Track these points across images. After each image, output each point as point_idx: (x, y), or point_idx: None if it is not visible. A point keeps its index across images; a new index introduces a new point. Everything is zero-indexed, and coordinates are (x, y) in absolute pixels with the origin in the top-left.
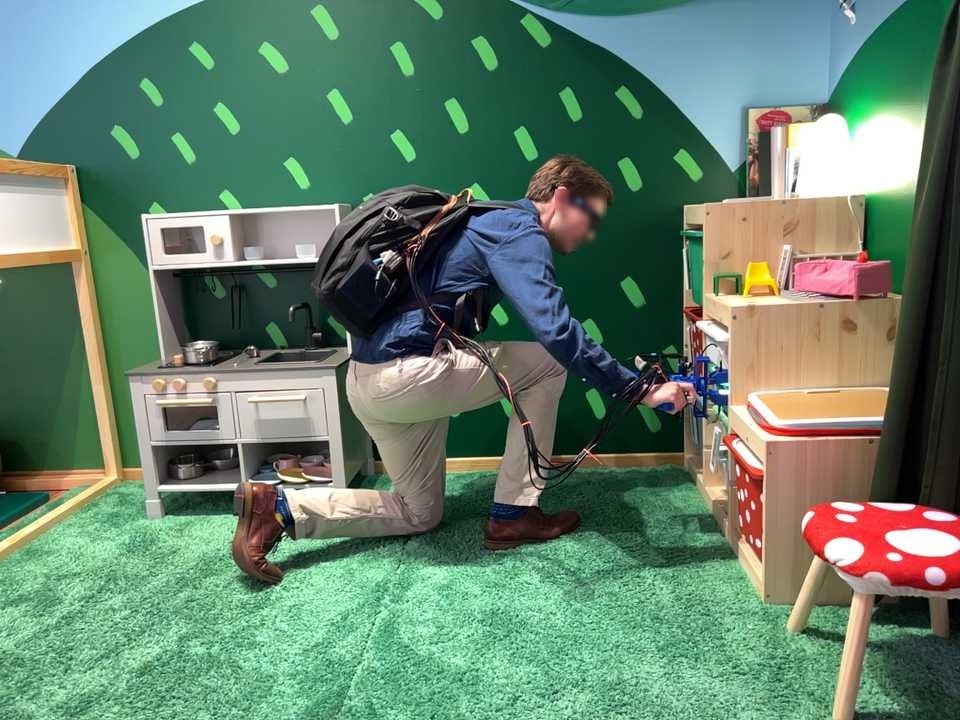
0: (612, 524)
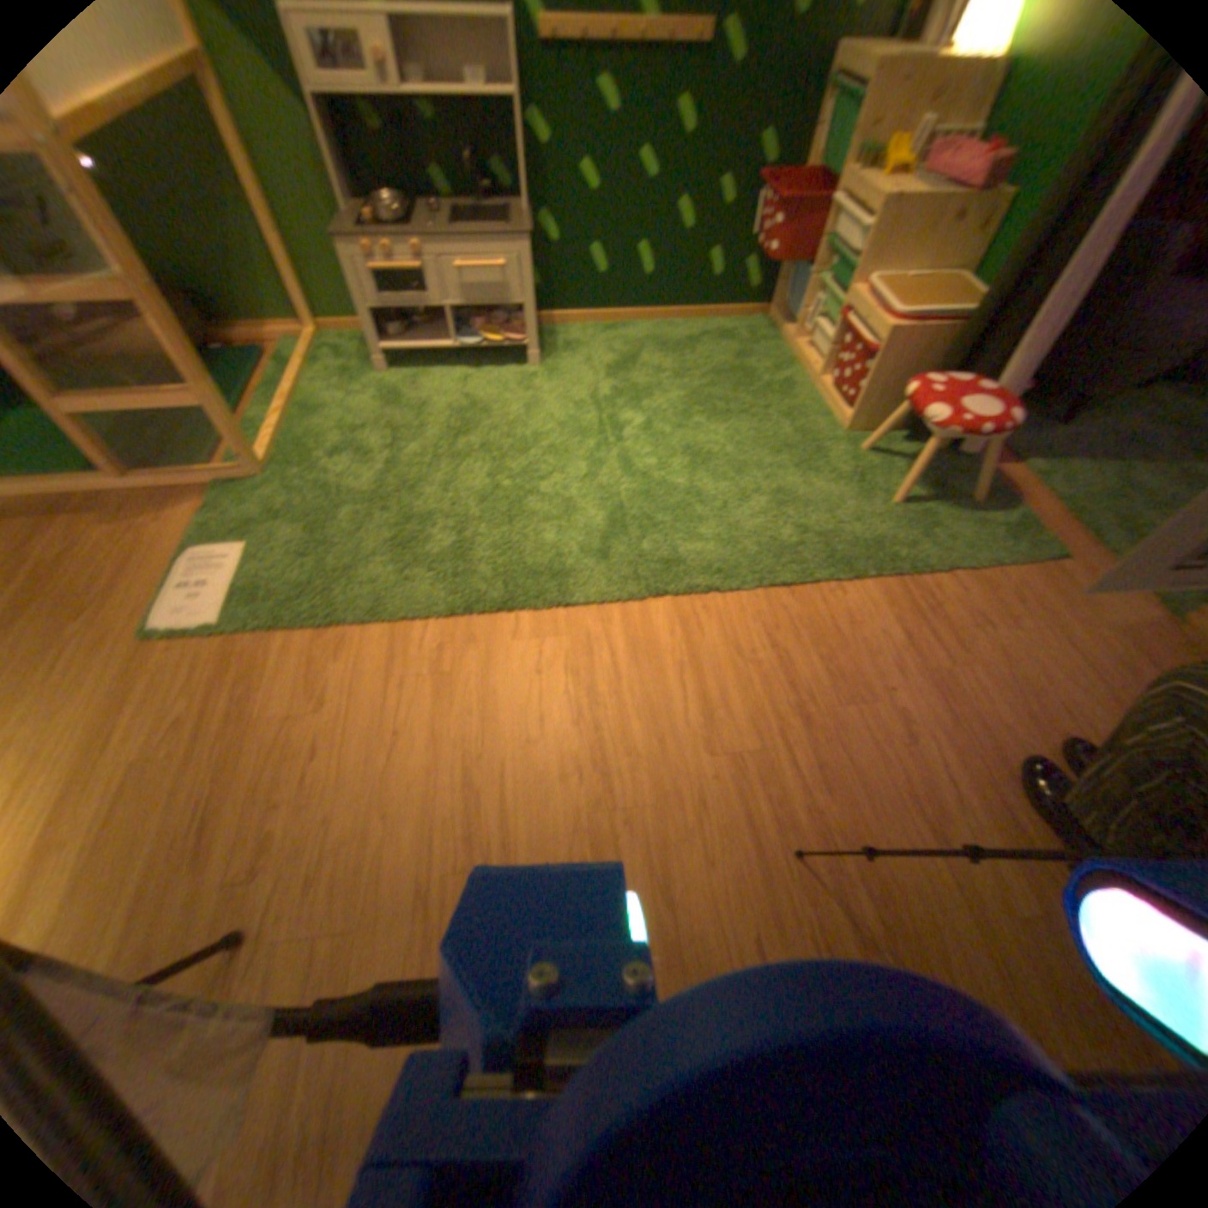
0: (730, 370)
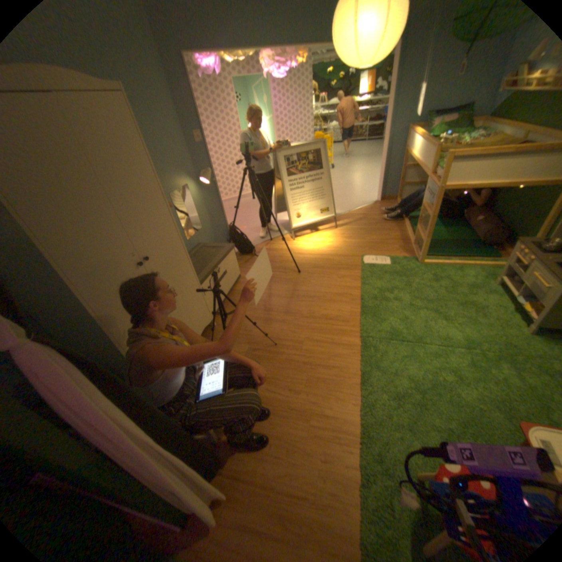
0: None
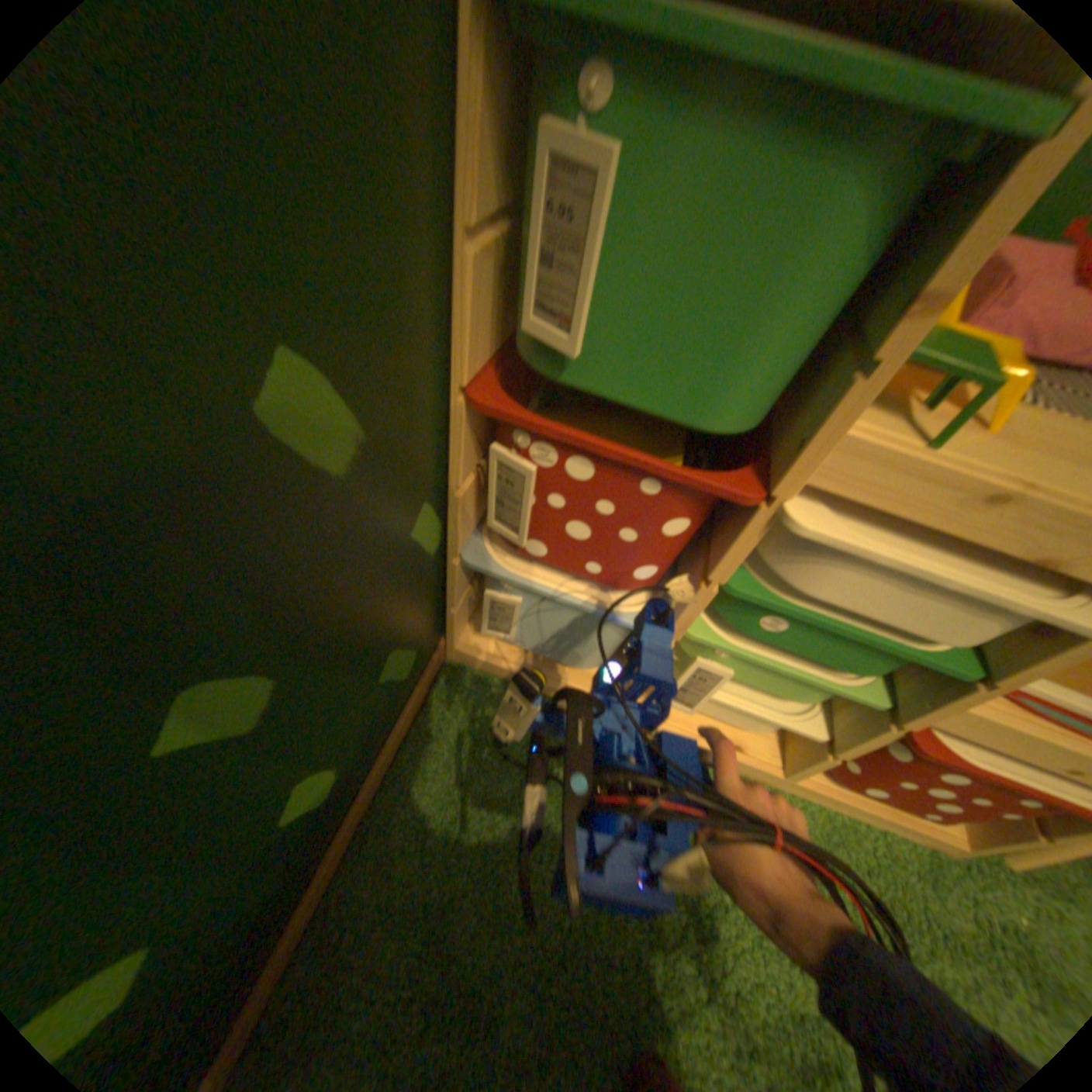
0: (671, 968)
